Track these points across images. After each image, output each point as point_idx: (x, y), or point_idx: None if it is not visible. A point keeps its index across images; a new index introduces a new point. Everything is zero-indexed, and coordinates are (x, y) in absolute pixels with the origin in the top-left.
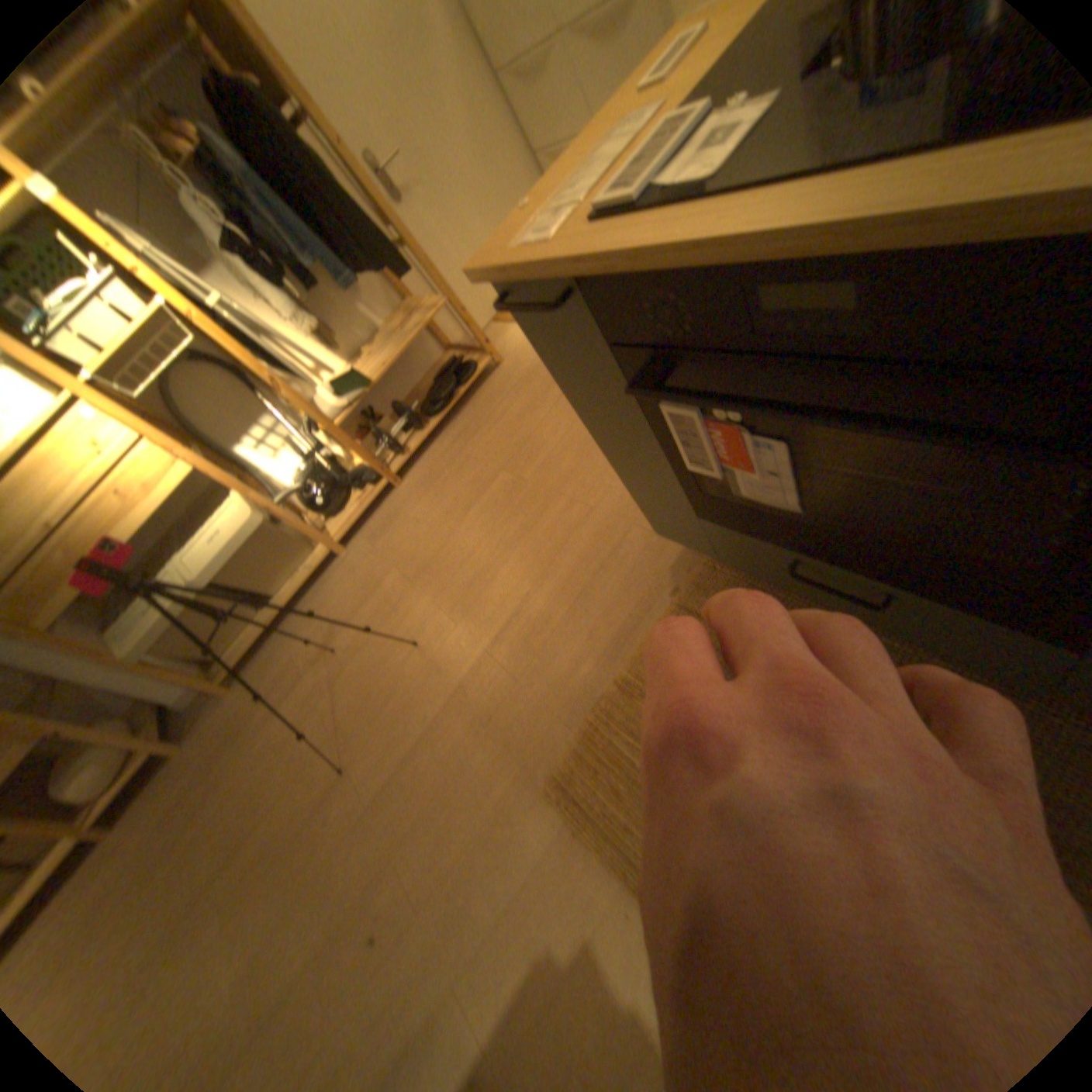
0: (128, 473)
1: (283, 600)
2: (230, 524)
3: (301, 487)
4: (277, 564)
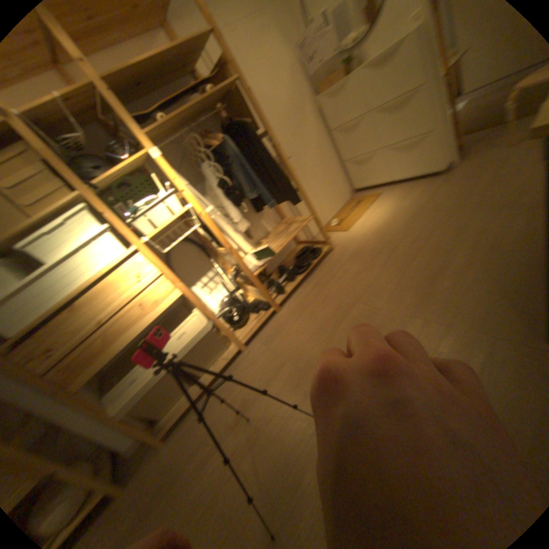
0: (151, 295)
1: (210, 380)
2: (195, 329)
3: (230, 310)
4: (210, 356)
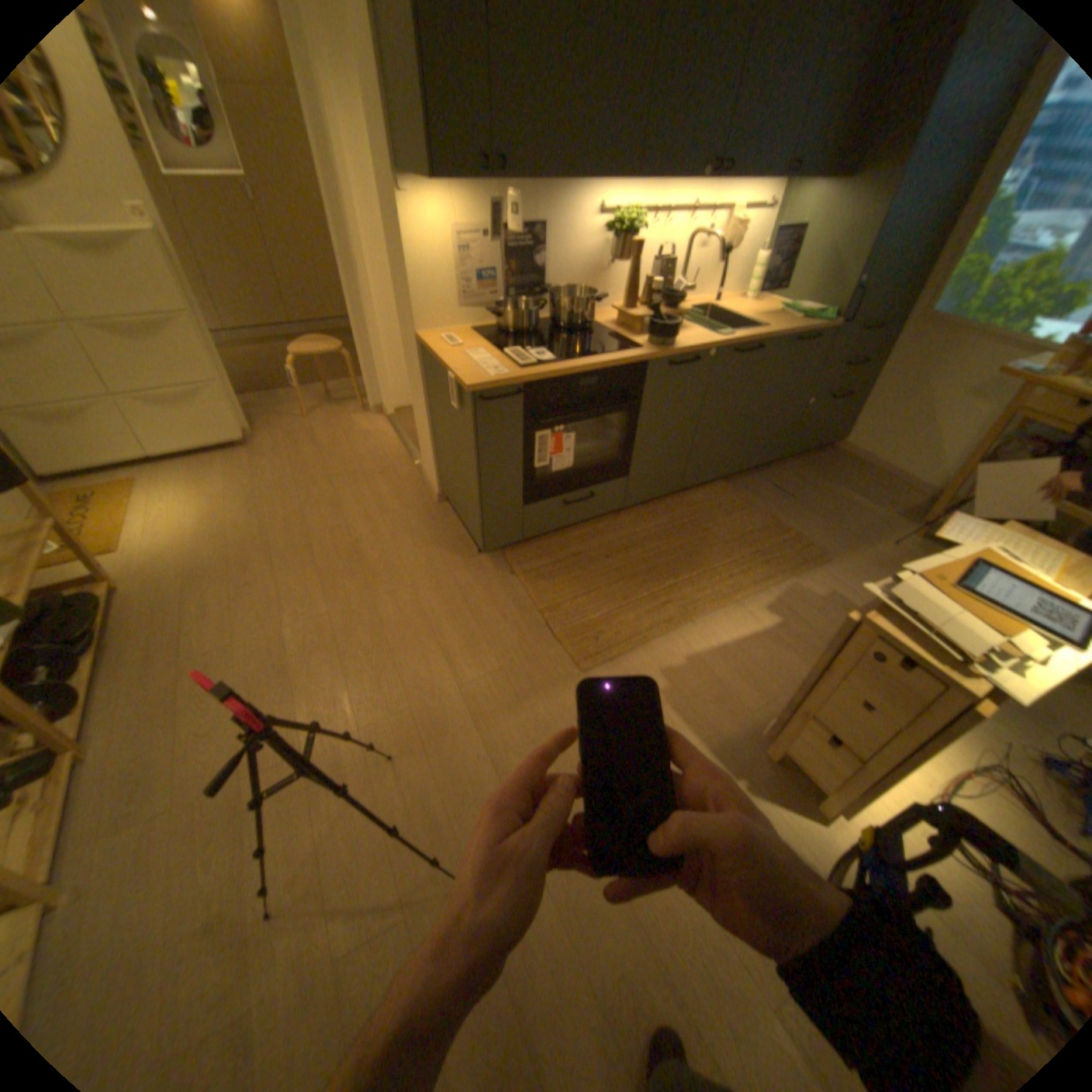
0: None
1: None
2: None
3: None
4: None
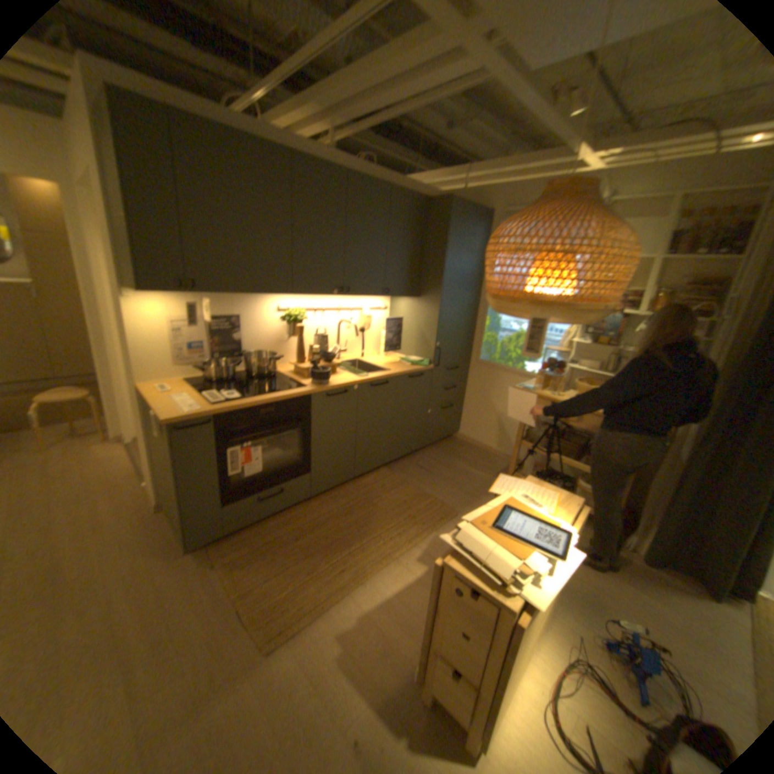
0: None
1: None
2: None
3: None
4: None
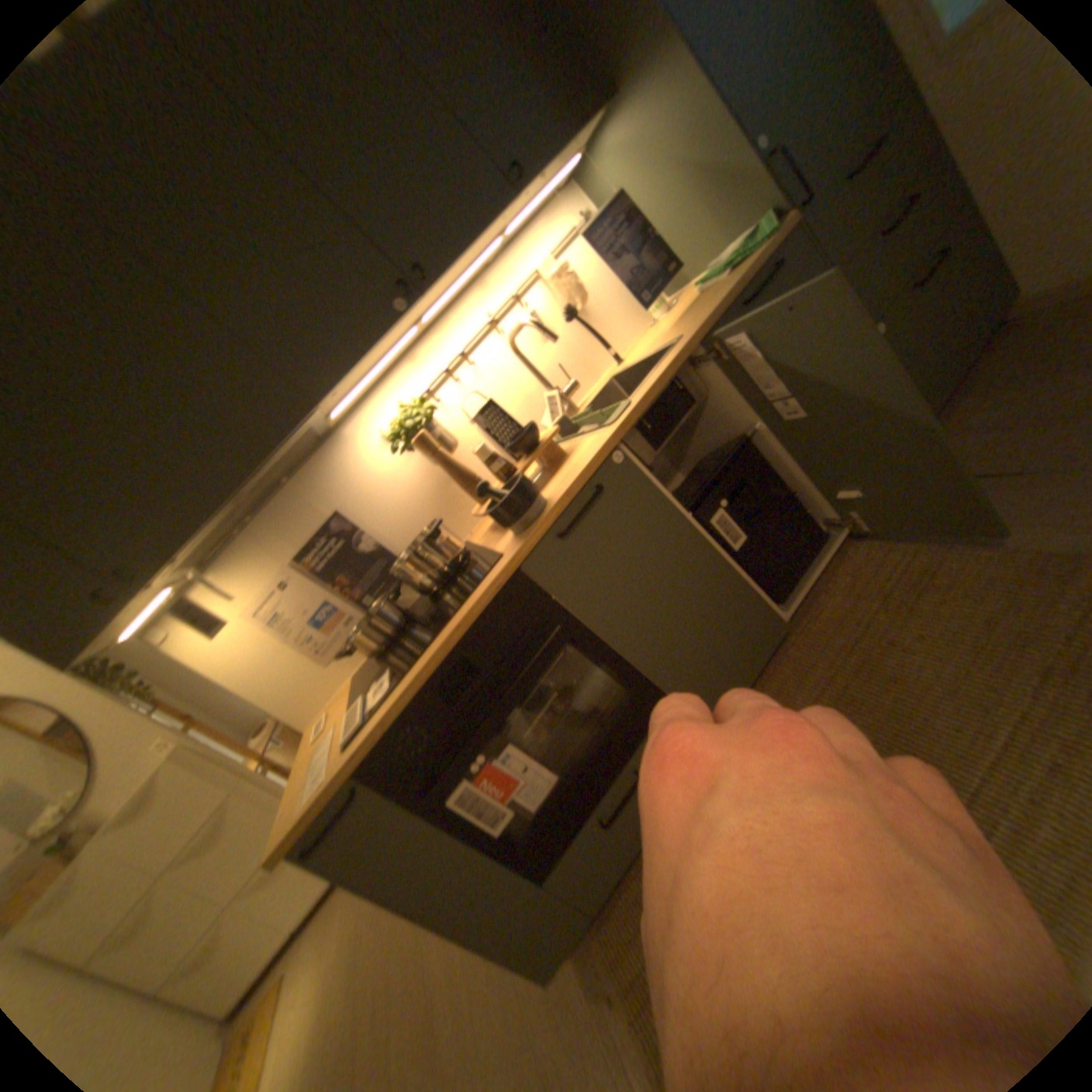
0: None
1: None
2: None
3: None
4: None
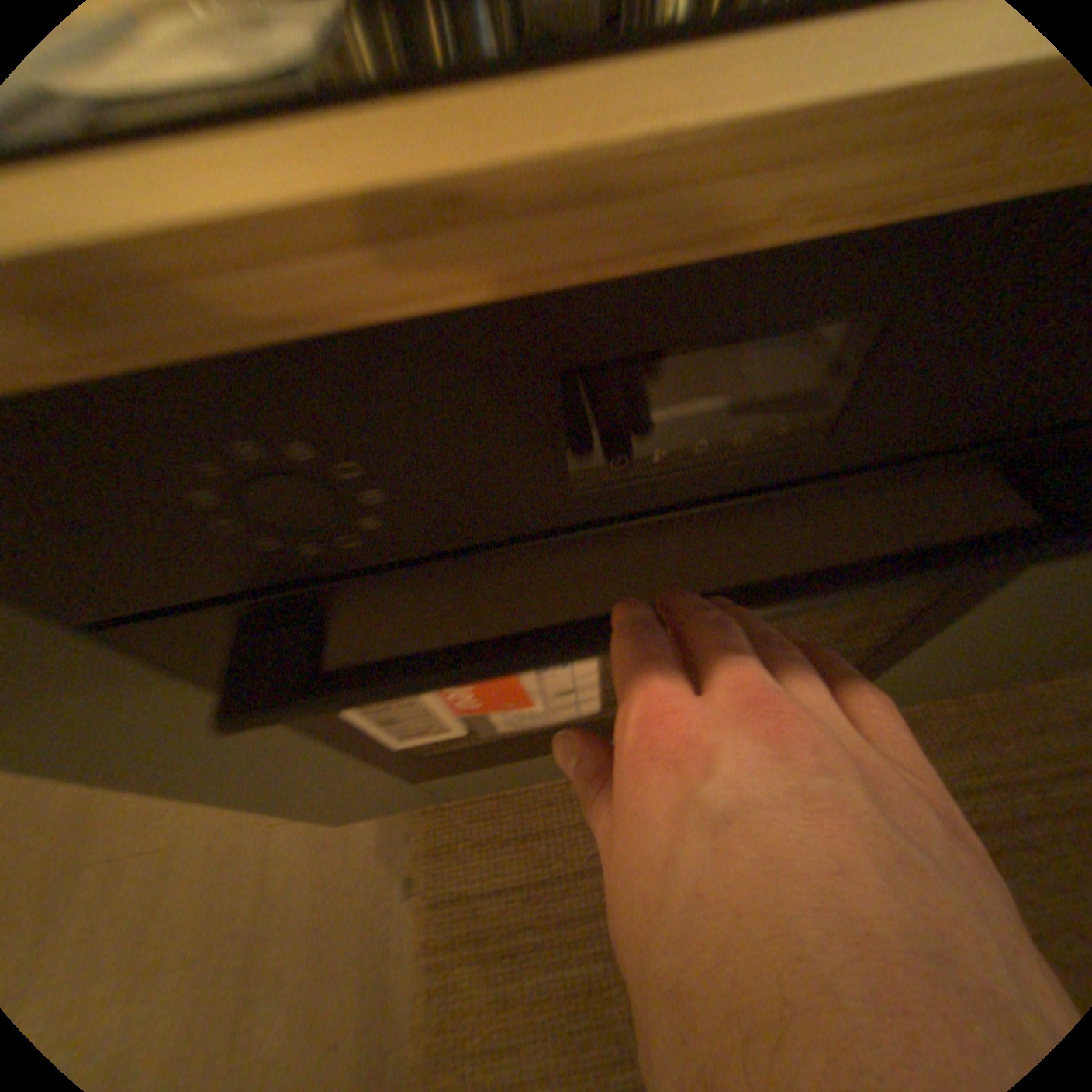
0: None
1: None
2: None
3: None
4: None
